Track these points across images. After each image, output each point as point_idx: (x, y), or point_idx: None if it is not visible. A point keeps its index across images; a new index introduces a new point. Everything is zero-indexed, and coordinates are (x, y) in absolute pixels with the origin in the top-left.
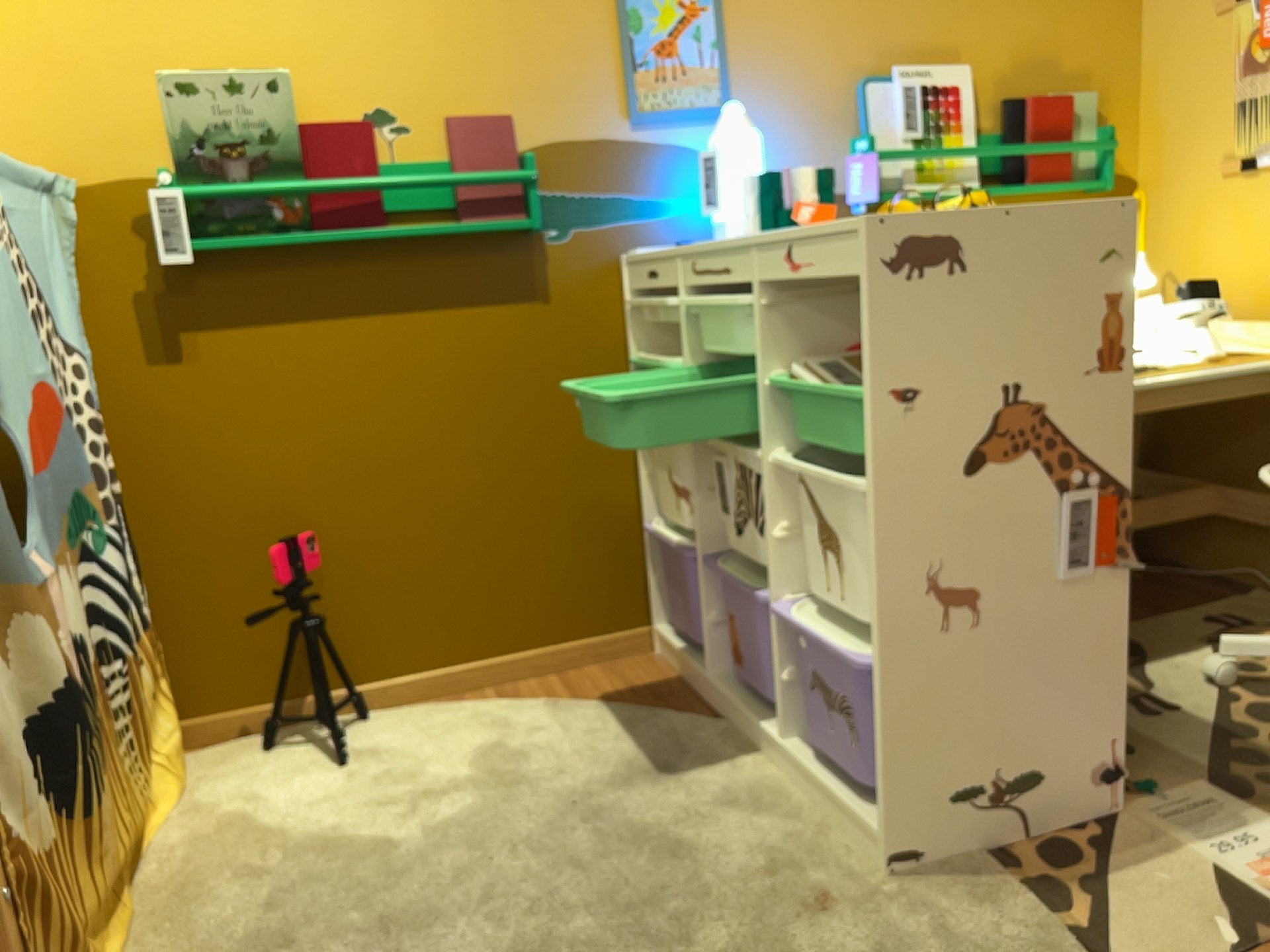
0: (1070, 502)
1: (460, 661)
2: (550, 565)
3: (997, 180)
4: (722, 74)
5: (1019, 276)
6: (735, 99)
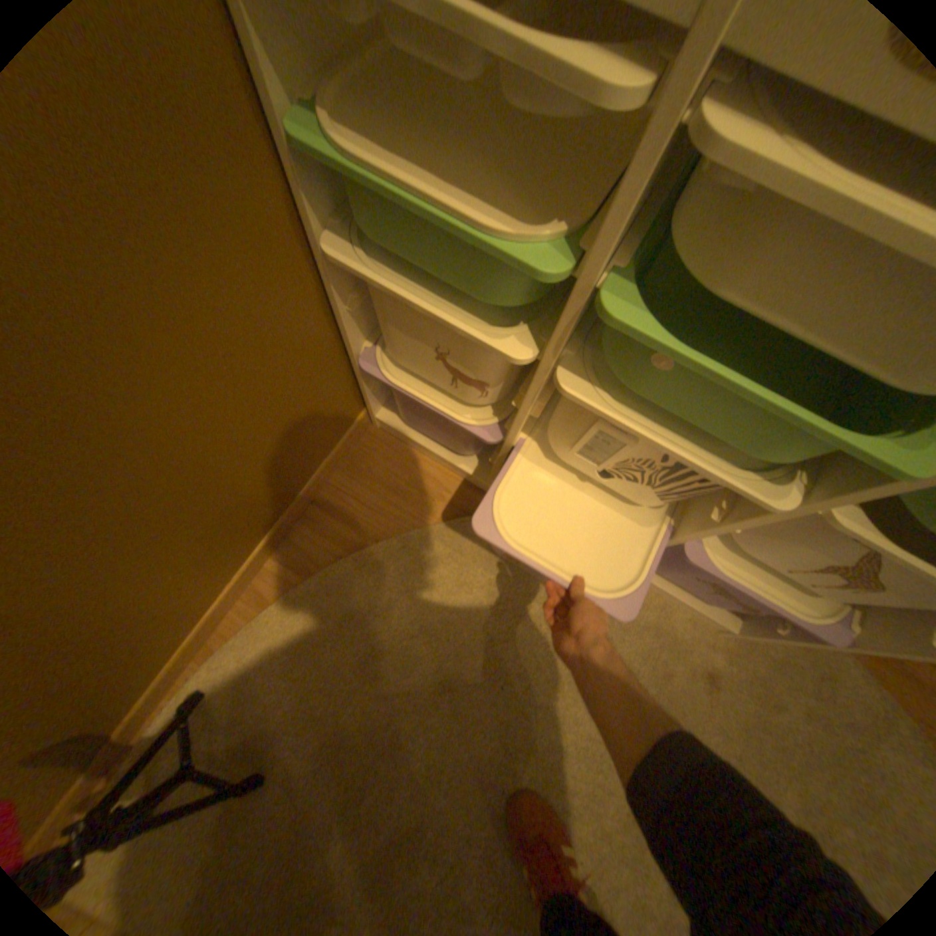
0: None
1: (232, 575)
2: (272, 458)
3: None
4: None
5: None
6: None
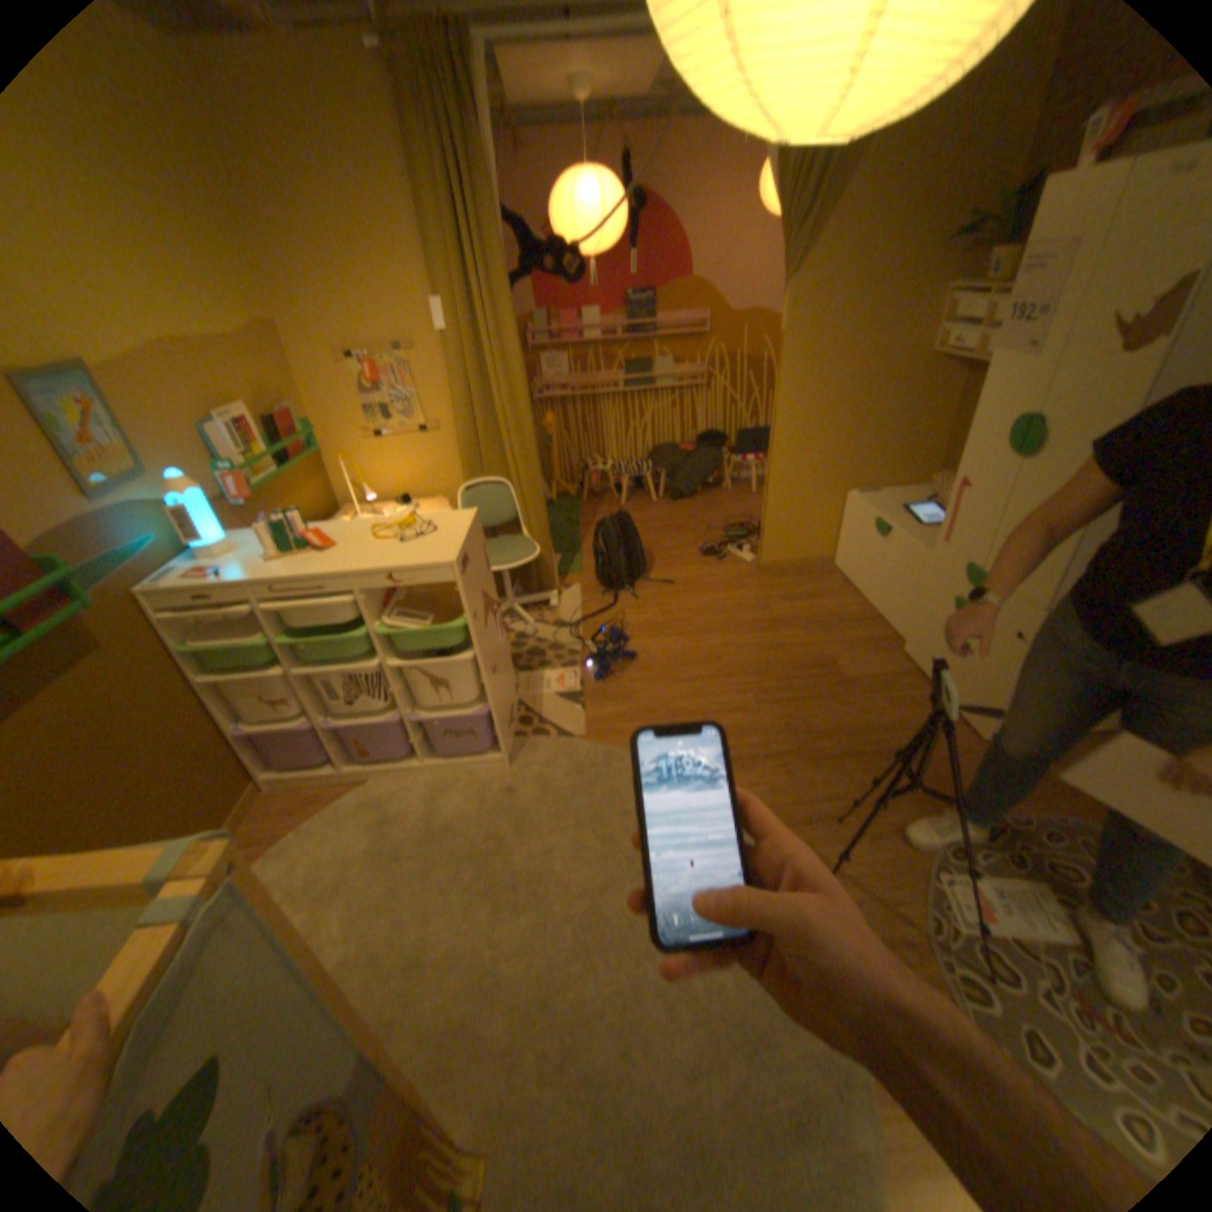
0: (497, 617)
1: None
2: (189, 799)
3: (273, 459)
4: (127, 445)
5: (474, 554)
6: (140, 458)
